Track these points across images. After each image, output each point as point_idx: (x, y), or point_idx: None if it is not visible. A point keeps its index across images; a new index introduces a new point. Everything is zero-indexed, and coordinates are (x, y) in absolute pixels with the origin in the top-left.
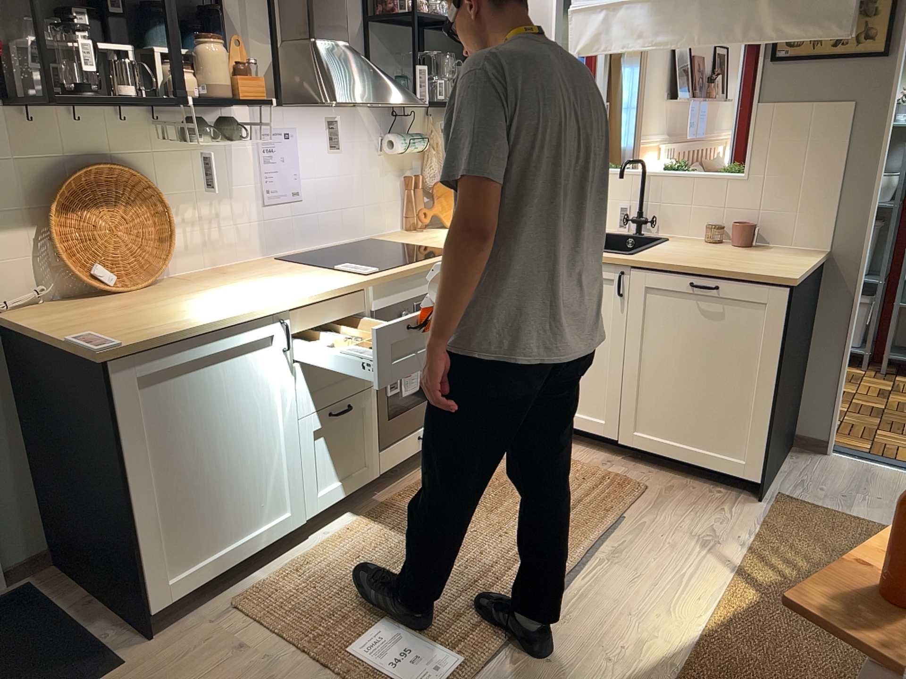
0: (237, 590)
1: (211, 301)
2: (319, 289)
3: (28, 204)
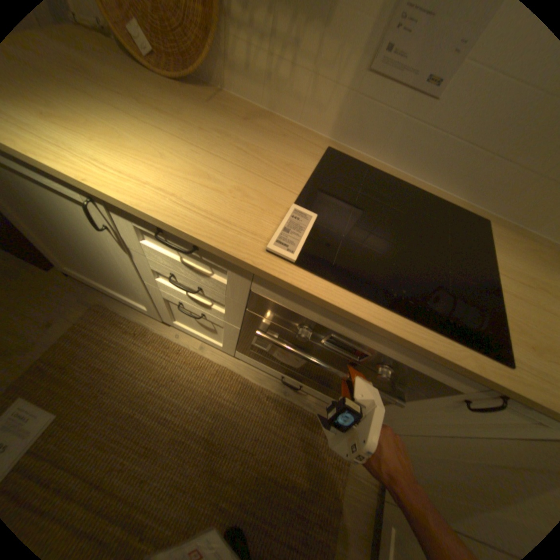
0: (107, 303)
1: (105, 118)
2: (165, 206)
3: None
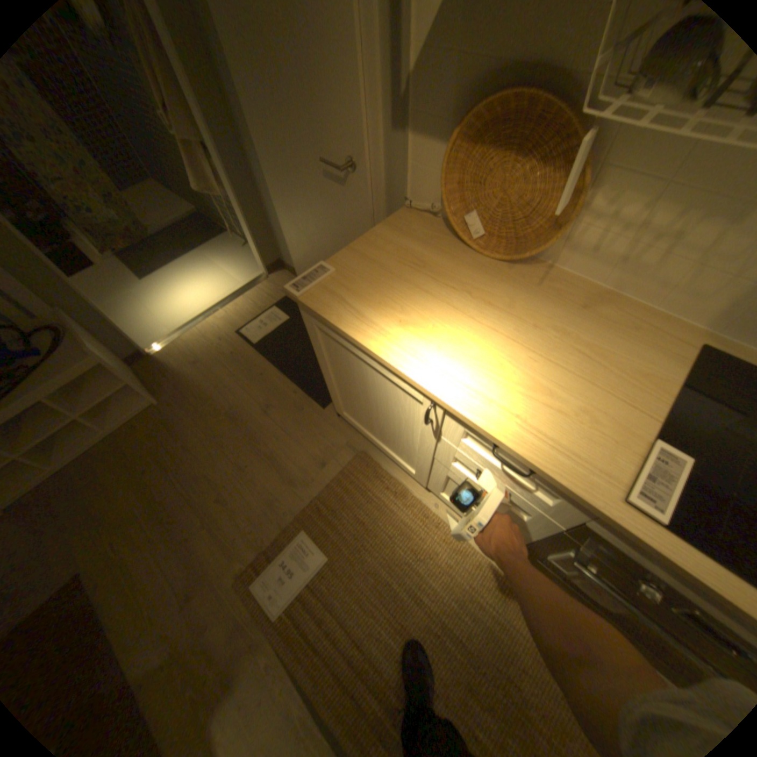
0: (372, 453)
1: (448, 323)
2: (513, 432)
3: (455, 113)
